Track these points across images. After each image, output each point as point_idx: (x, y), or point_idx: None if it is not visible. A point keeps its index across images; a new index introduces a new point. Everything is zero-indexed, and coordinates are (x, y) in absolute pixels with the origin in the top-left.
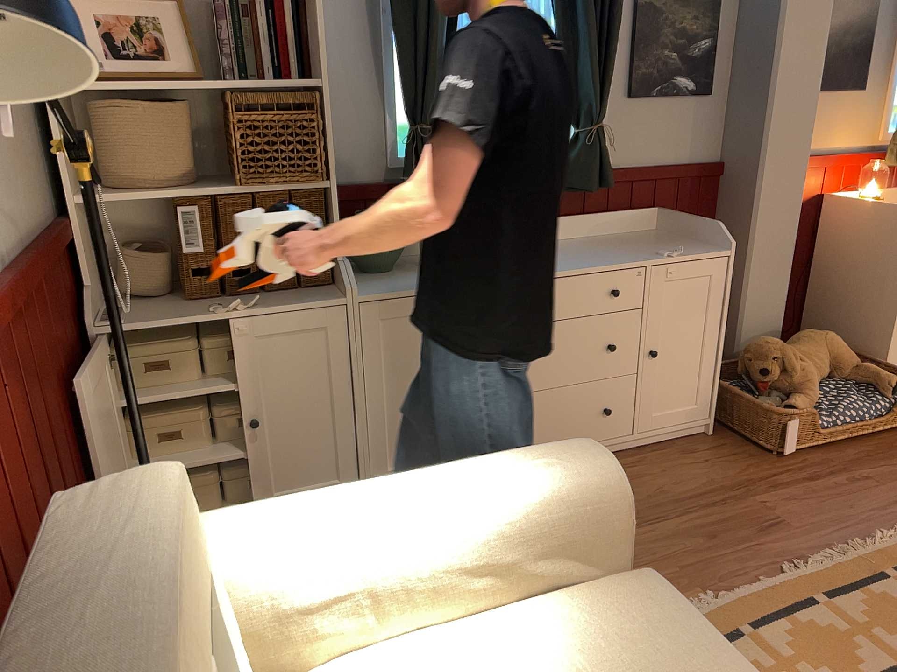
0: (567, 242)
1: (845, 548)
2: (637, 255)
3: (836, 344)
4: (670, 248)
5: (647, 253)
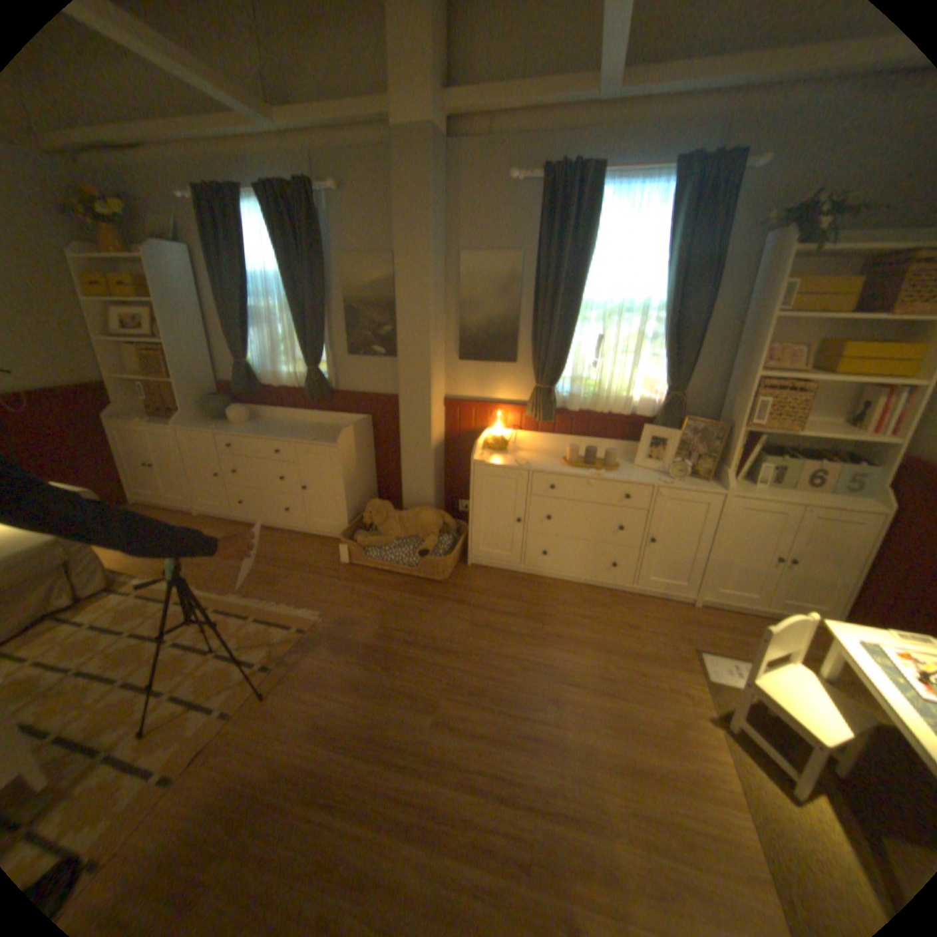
0: (312, 425)
1: (265, 604)
2: (301, 437)
3: (424, 519)
4: (318, 438)
5: (306, 438)
